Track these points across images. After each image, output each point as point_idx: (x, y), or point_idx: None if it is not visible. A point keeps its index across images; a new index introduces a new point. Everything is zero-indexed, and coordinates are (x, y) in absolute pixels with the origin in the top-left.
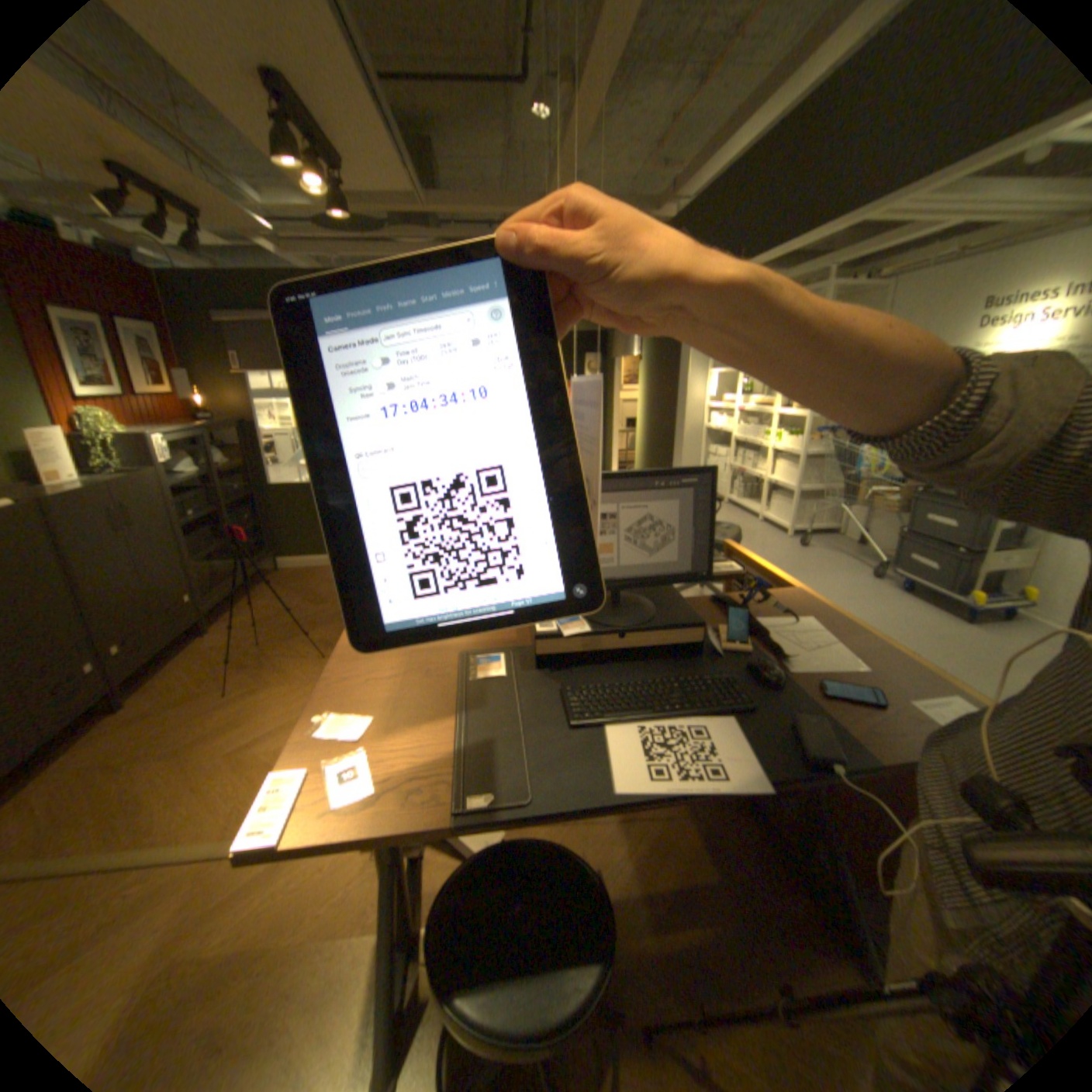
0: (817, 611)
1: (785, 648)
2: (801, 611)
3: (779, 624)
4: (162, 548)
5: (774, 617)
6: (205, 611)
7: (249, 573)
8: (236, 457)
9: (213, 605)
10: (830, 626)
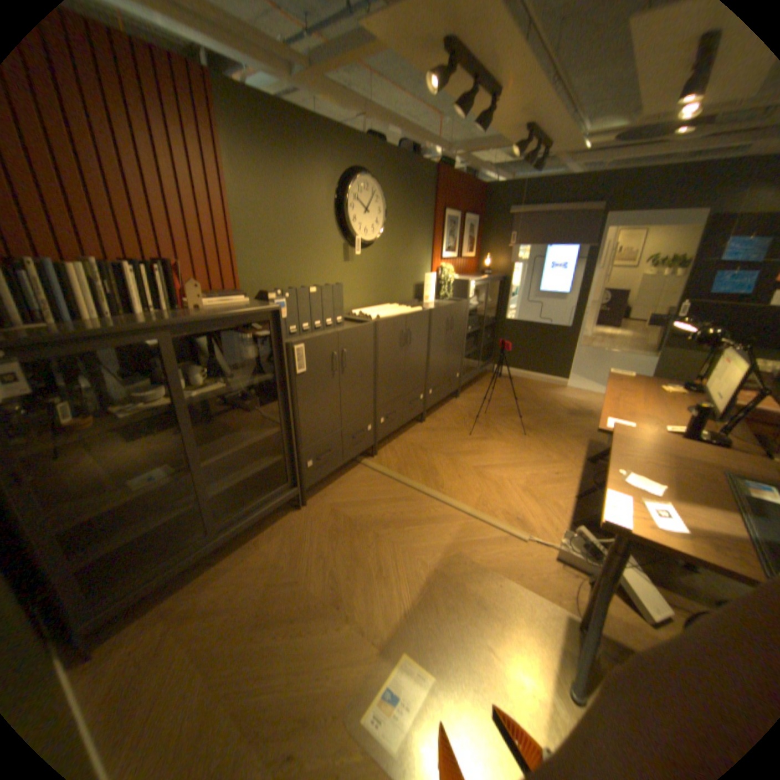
0: None
1: None
2: None
3: None
4: (457, 344)
5: None
6: (461, 384)
7: (482, 369)
8: (494, 298)
9: (465, 382)
10: None
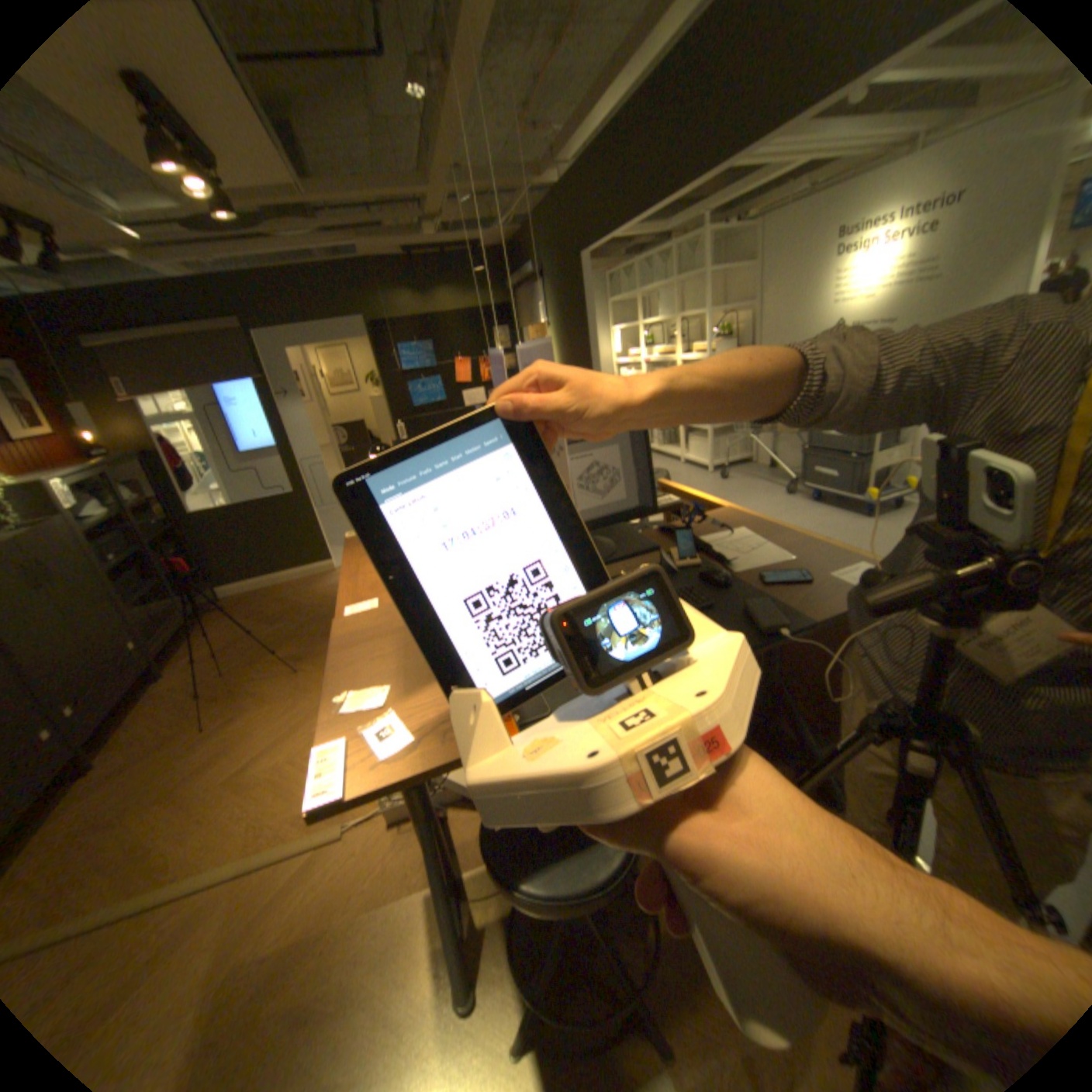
0: (746, 522)
1: (726, 555)
2: (734, 525)
3: (718, 538)
4: (91, 598)
5: (713, 534)
6: (153, 655)
7: (189, 609)
8: (145, 491)
9: (159, 648)
10: (759, 532)
